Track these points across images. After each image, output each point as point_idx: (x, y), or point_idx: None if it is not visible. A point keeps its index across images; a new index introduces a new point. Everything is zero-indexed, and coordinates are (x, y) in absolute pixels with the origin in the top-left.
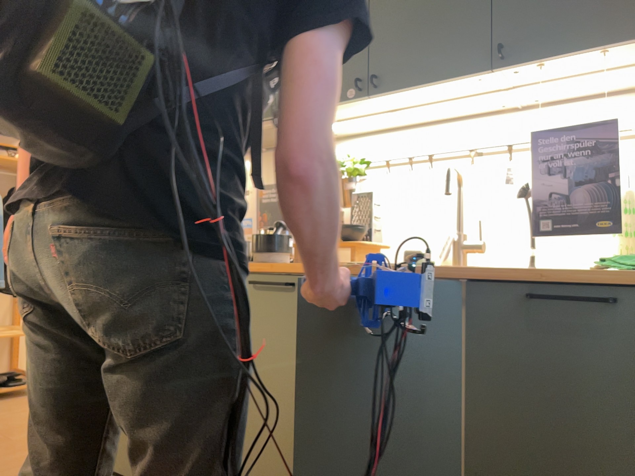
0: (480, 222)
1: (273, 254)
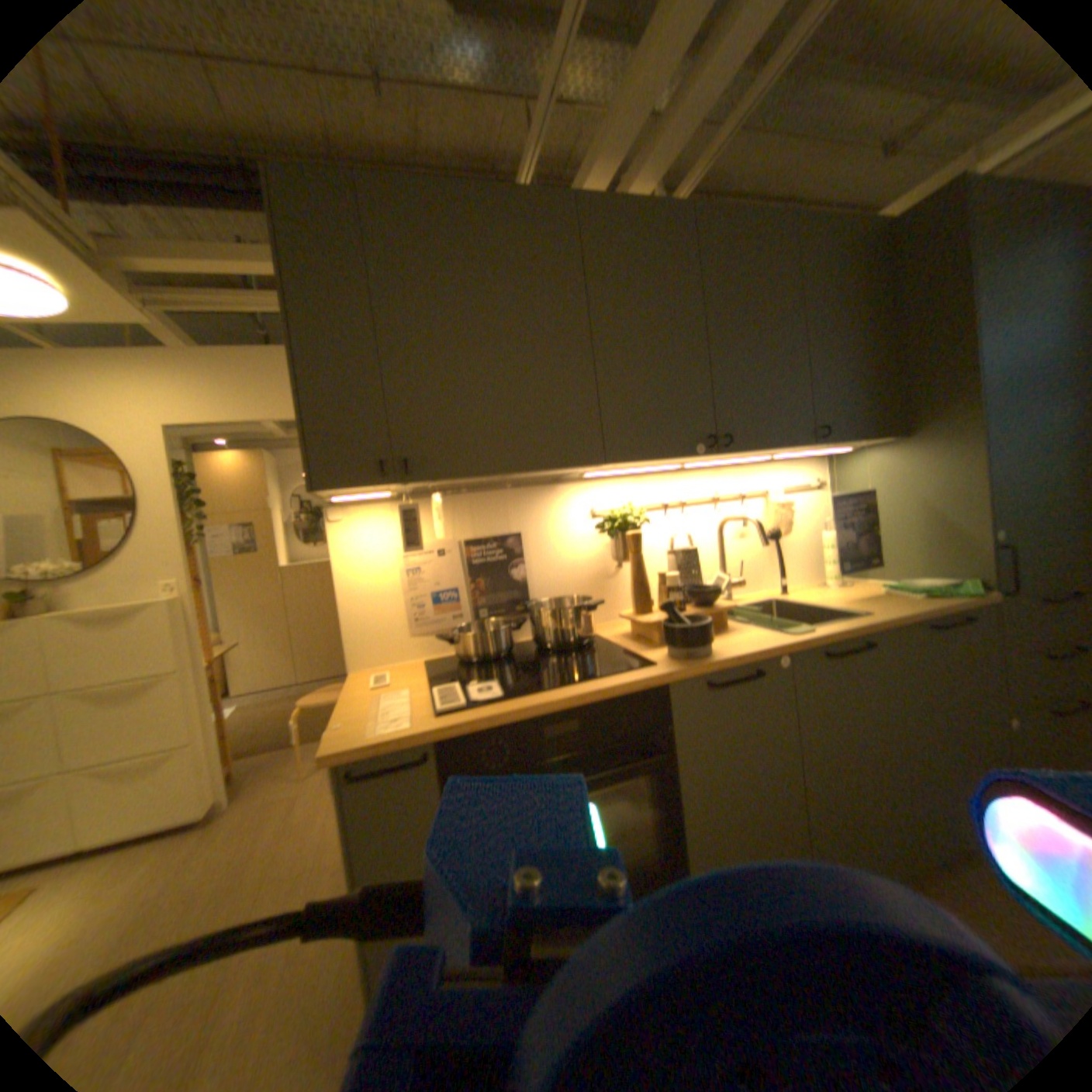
0: (742, 561)
1: (706, 642)
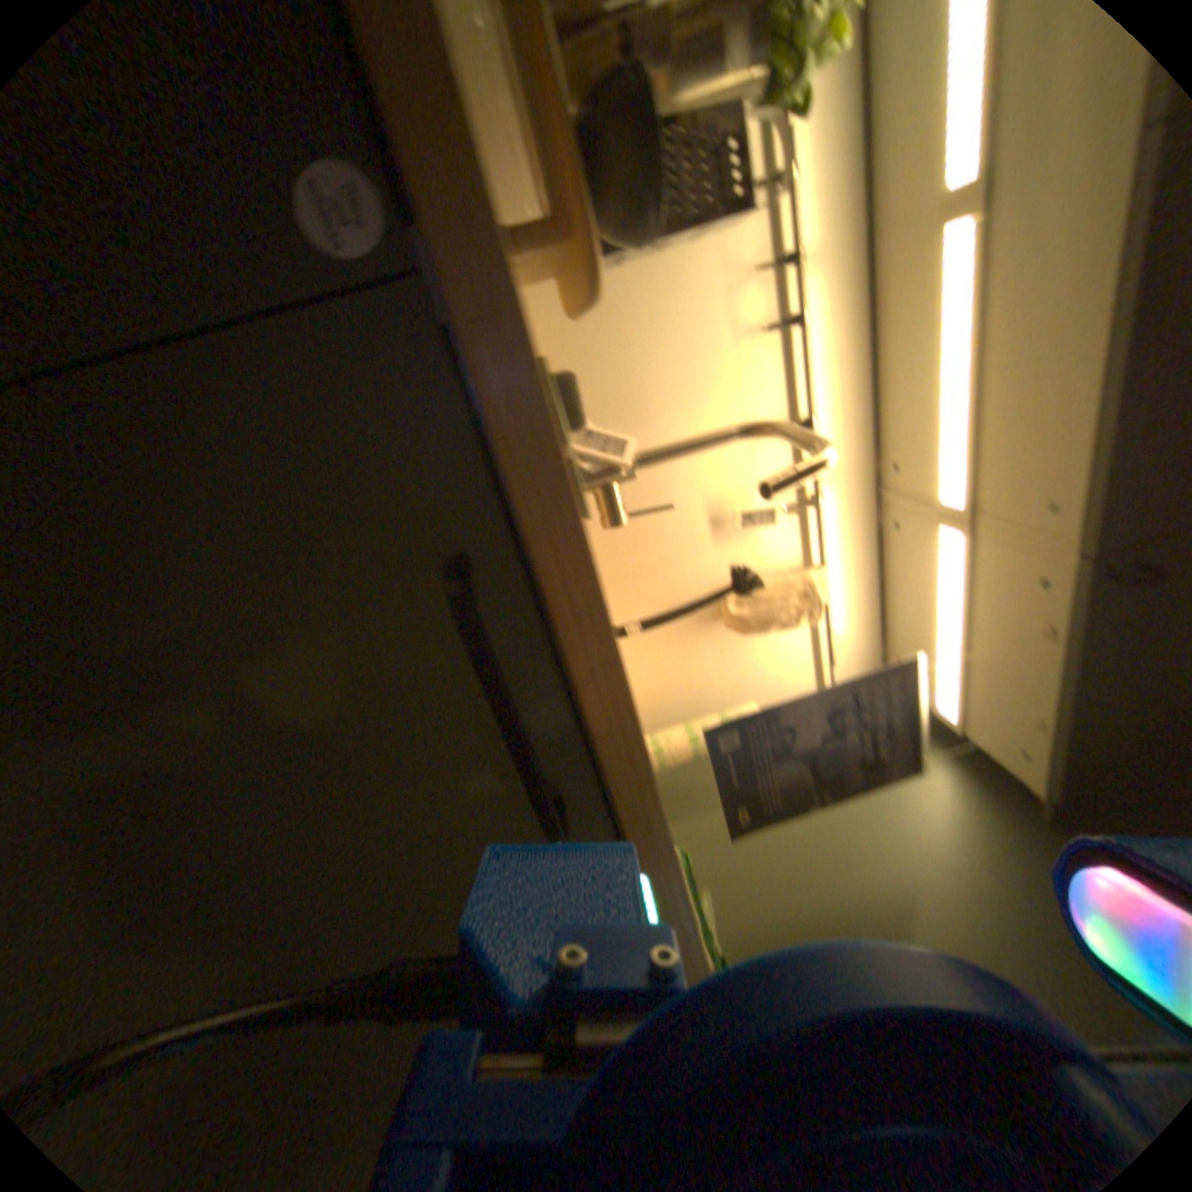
0: (666, 499)
1: None
